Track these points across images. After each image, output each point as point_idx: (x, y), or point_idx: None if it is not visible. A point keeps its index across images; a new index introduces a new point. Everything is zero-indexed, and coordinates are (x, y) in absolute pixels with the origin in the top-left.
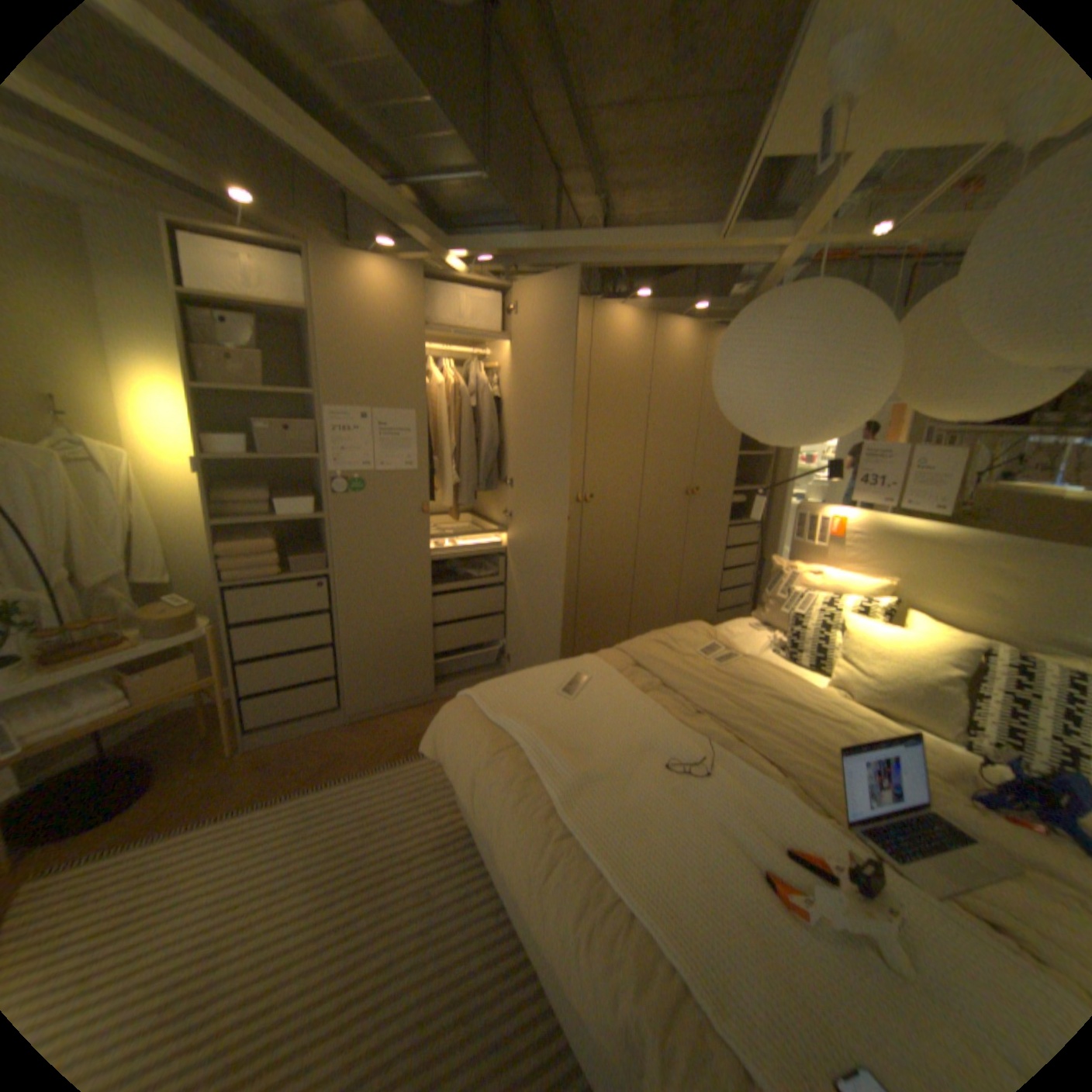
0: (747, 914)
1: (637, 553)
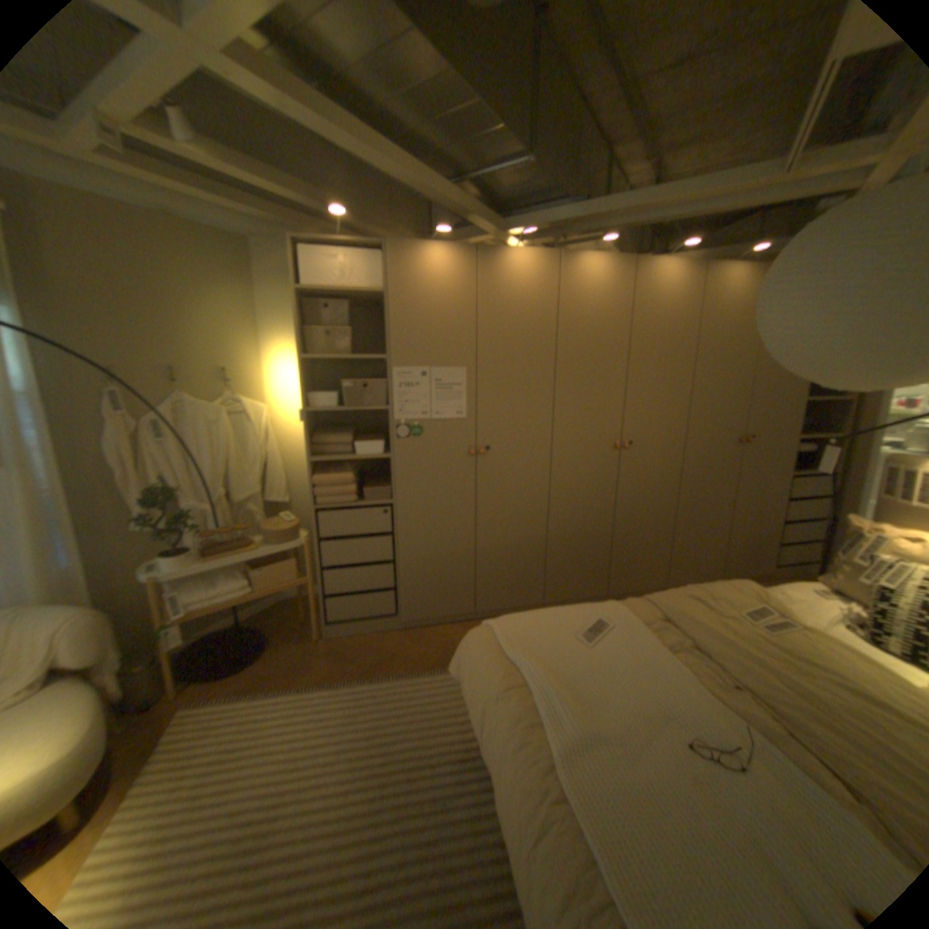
0: None
1: (681, 499)
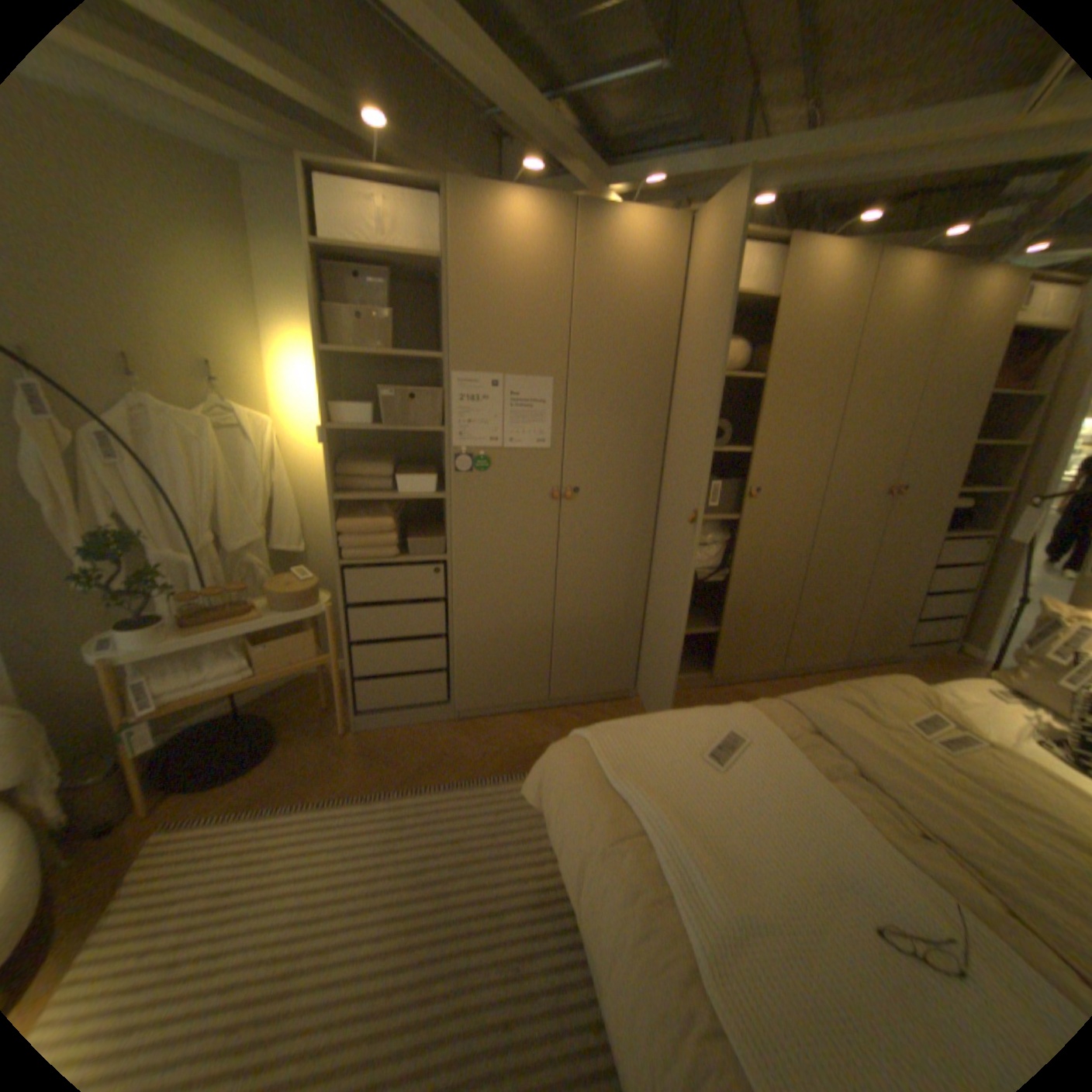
0: None
1: (810, 564)
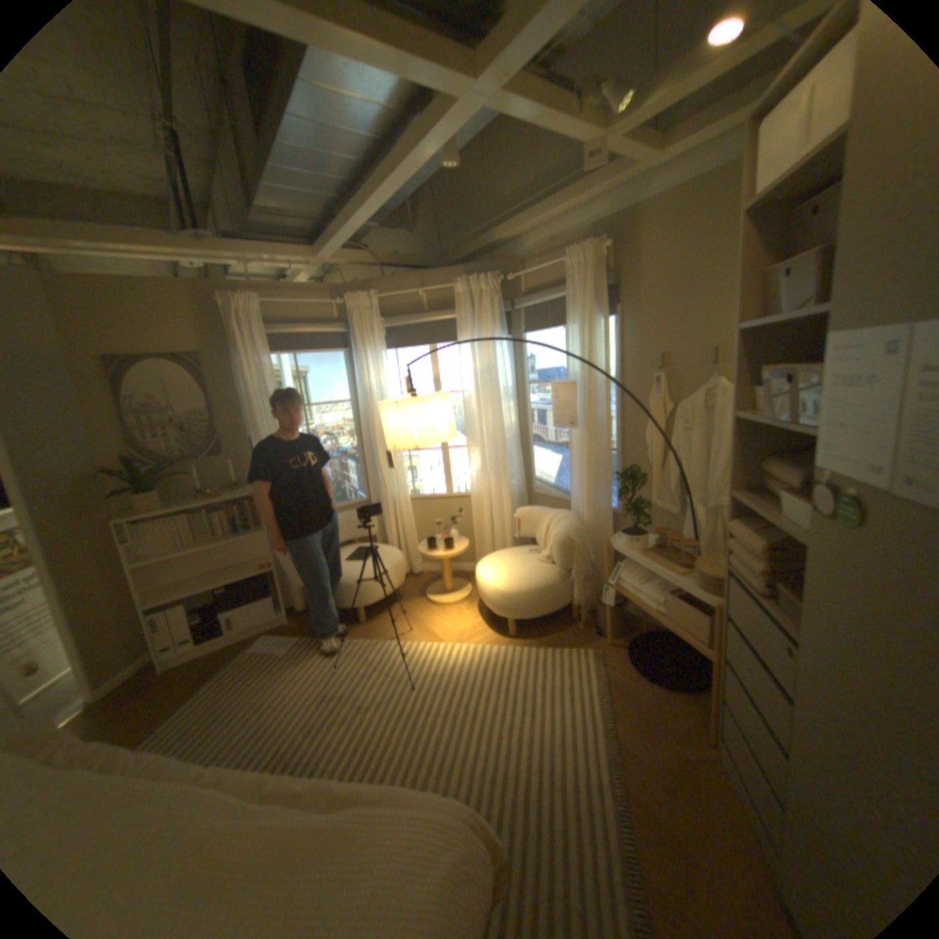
0: None
1: None
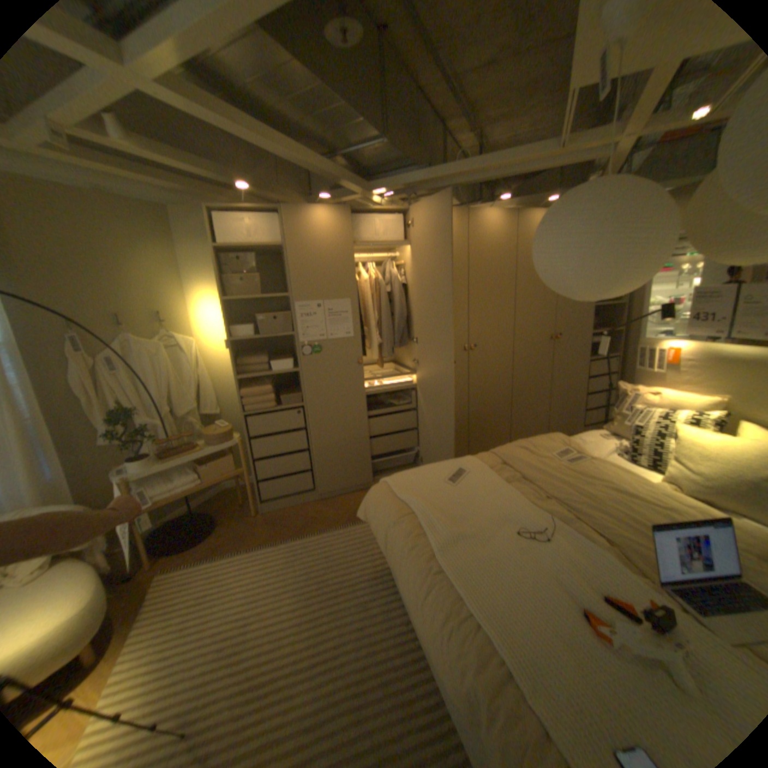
0: (565, 635)
1: (514, 384)
